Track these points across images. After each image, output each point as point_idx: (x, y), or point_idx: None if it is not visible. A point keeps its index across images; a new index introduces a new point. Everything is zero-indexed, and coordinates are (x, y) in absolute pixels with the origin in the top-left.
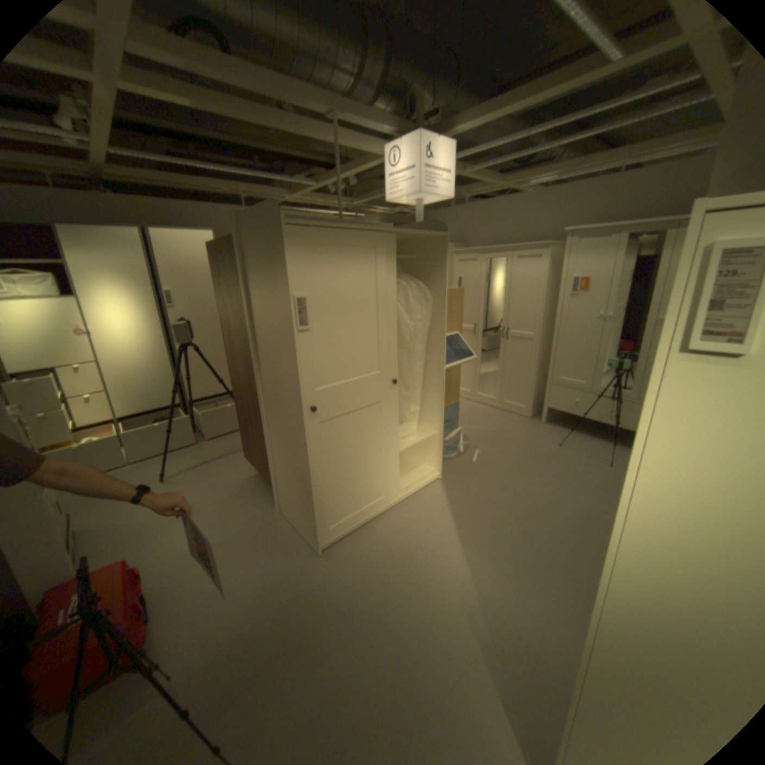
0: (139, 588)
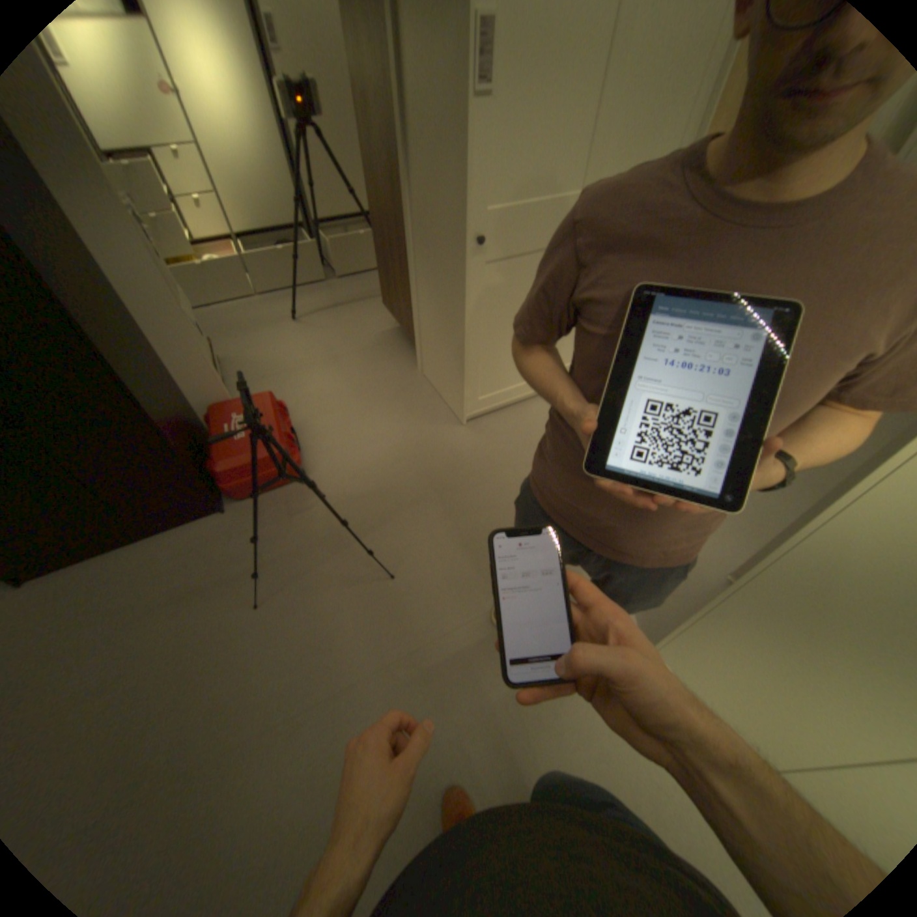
0: (288, 420)
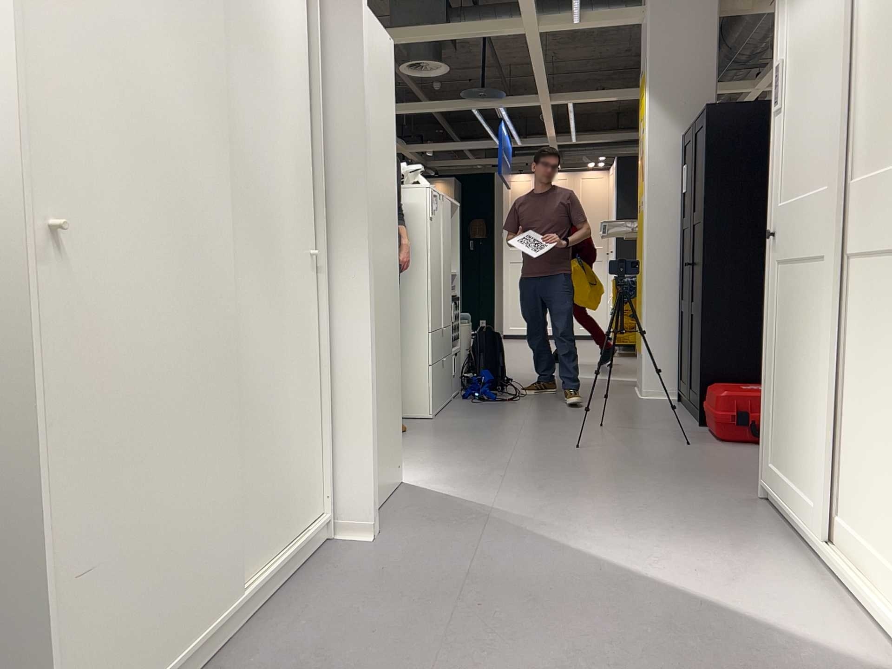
0: None
